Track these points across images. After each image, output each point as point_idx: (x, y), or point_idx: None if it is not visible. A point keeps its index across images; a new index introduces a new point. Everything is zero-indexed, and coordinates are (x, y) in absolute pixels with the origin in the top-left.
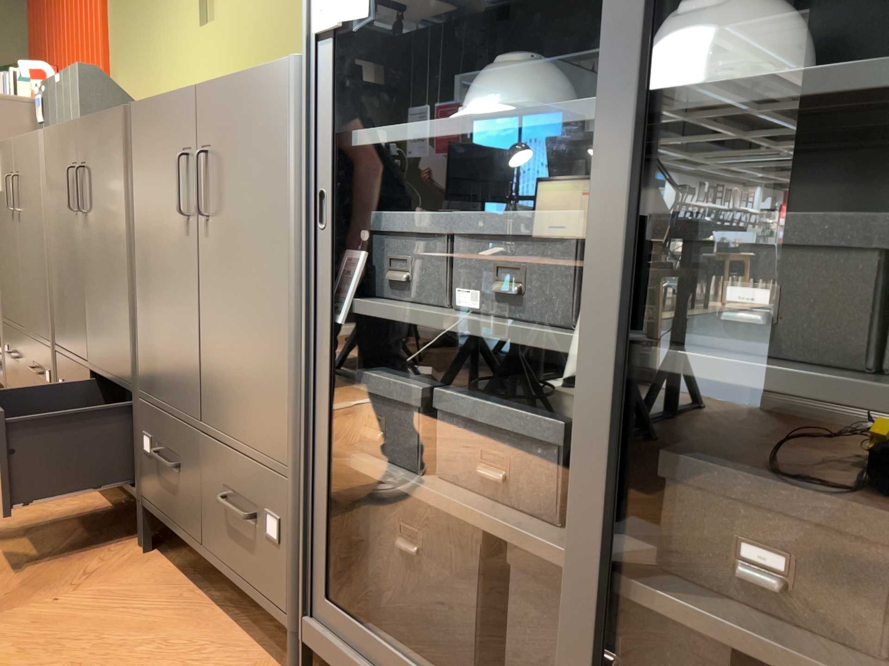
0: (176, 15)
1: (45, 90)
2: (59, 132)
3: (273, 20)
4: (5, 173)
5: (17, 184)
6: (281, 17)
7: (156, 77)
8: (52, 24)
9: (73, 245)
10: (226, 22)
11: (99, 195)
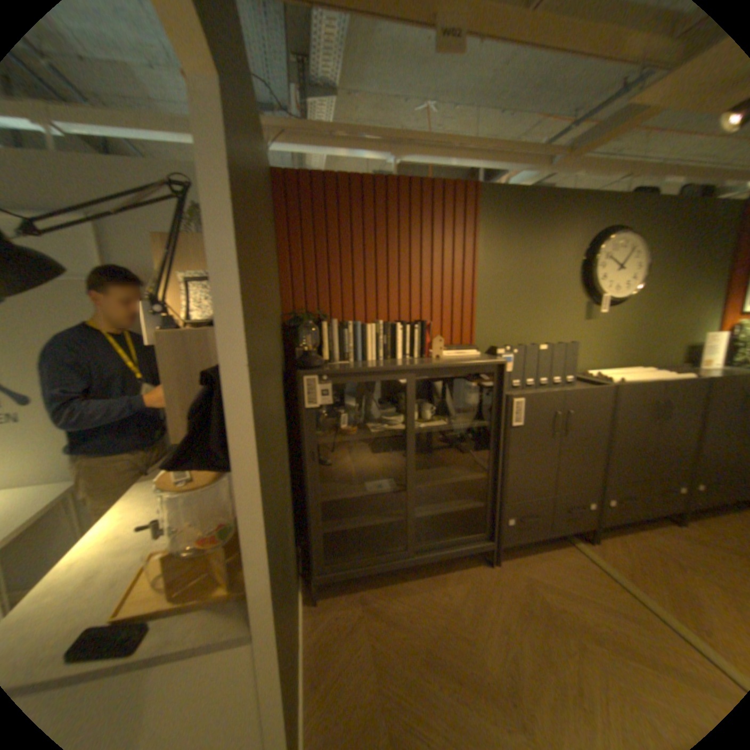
0: (563, 310)
1: (518, 351)
2: (644, 386)
3: (637, 327)
4: (541, 411)
5: (570, 416)
6: (643, 326)
7: (537, 337)
8: (359, 274)
9: (649, 435)
10: (607, 321)
11: (682, 410)
